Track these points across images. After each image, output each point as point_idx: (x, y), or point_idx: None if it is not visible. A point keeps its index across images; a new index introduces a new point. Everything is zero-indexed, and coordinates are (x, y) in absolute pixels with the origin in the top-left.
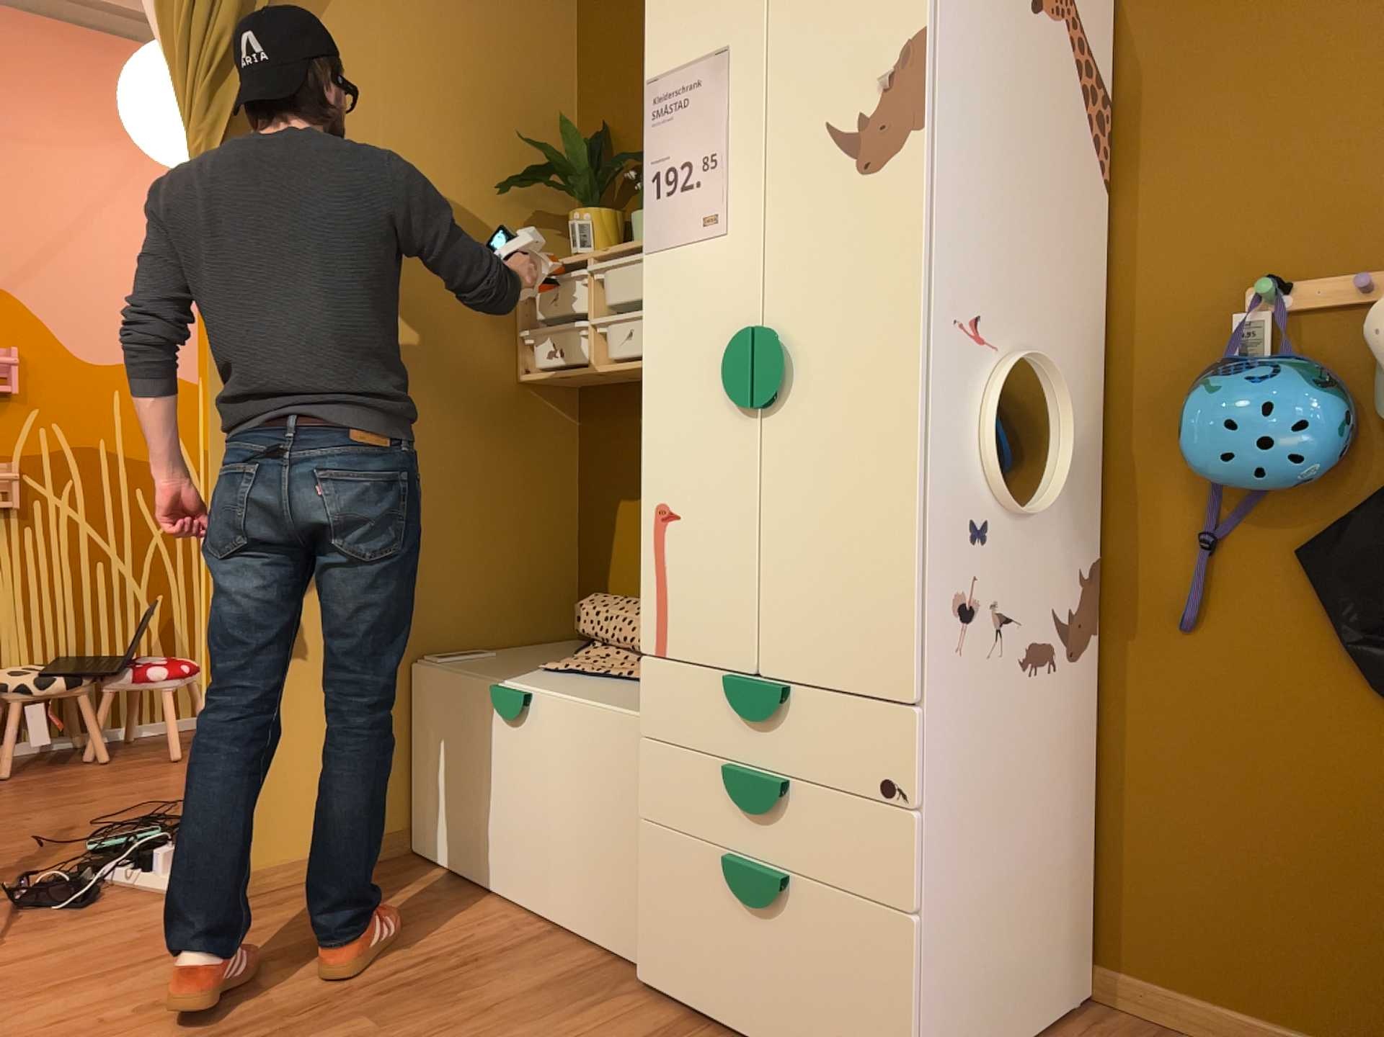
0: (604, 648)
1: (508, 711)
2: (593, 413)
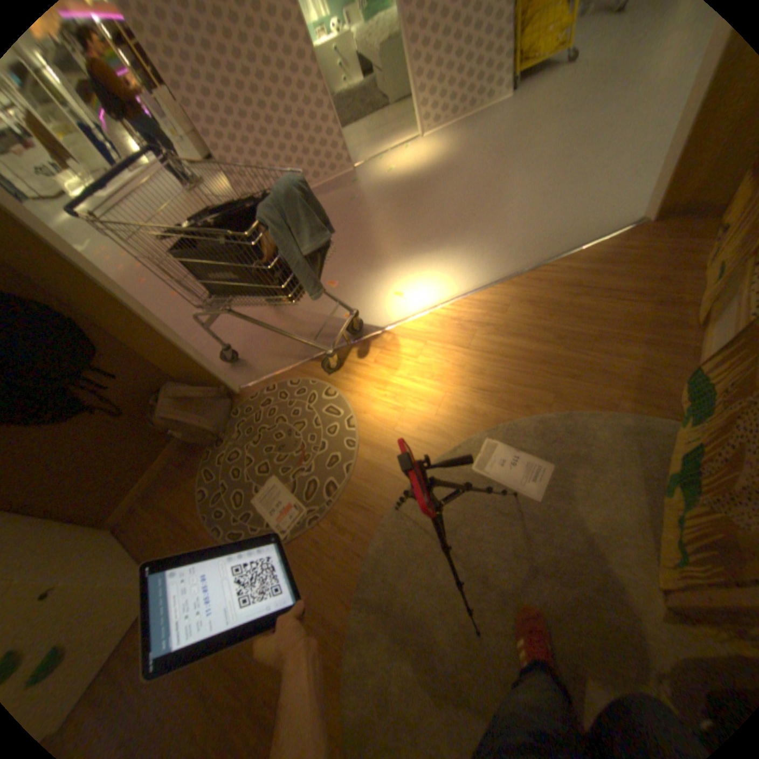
0: None
1: None
2: None
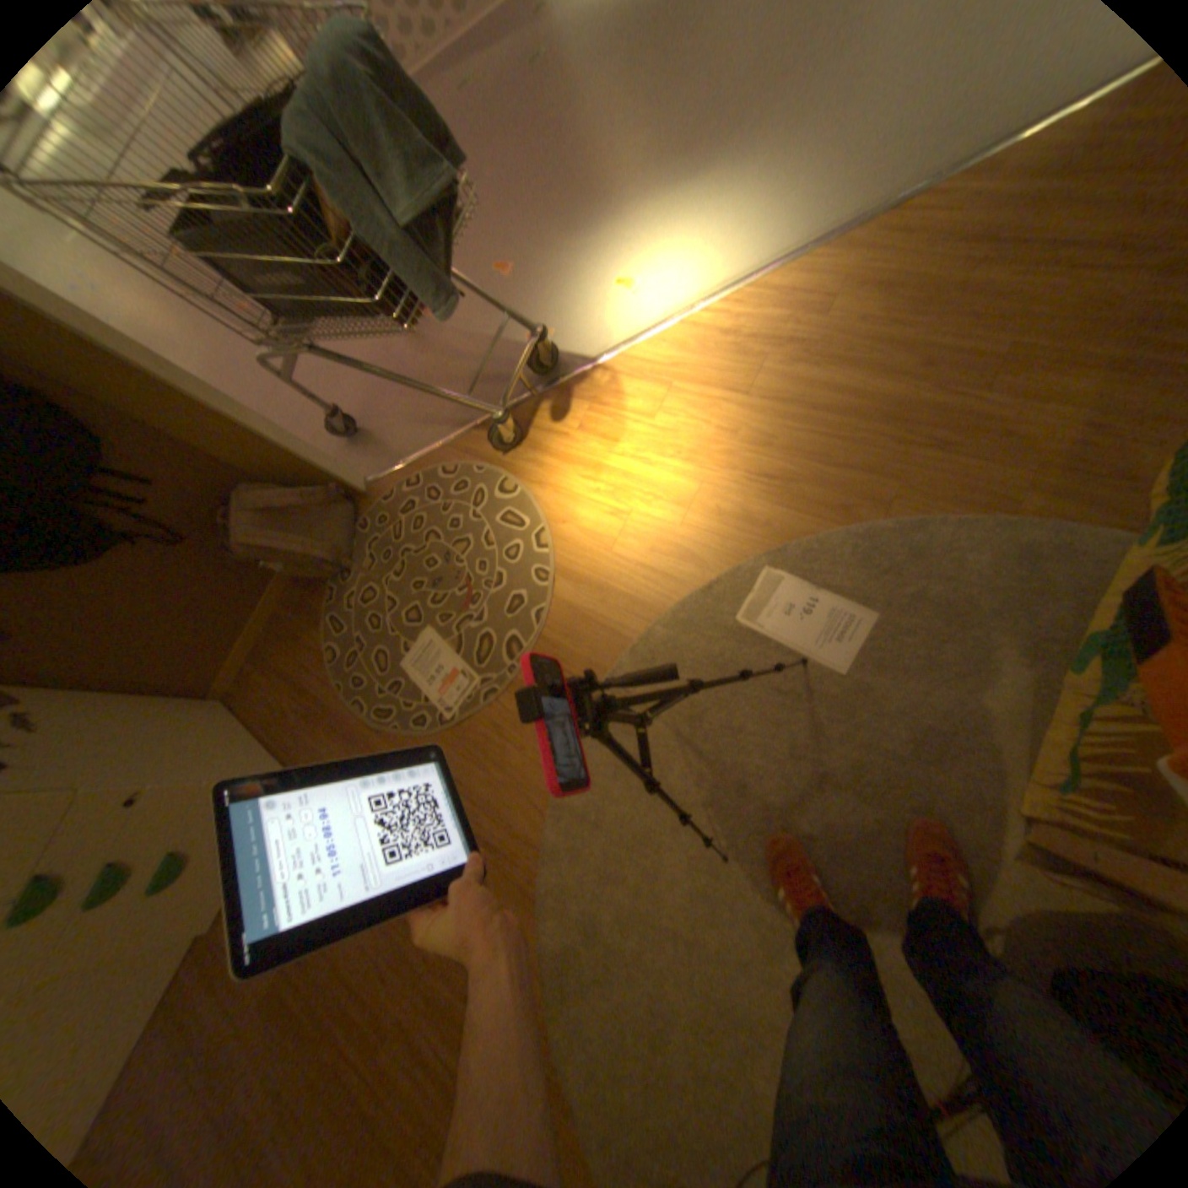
0: None
1: None
2: None
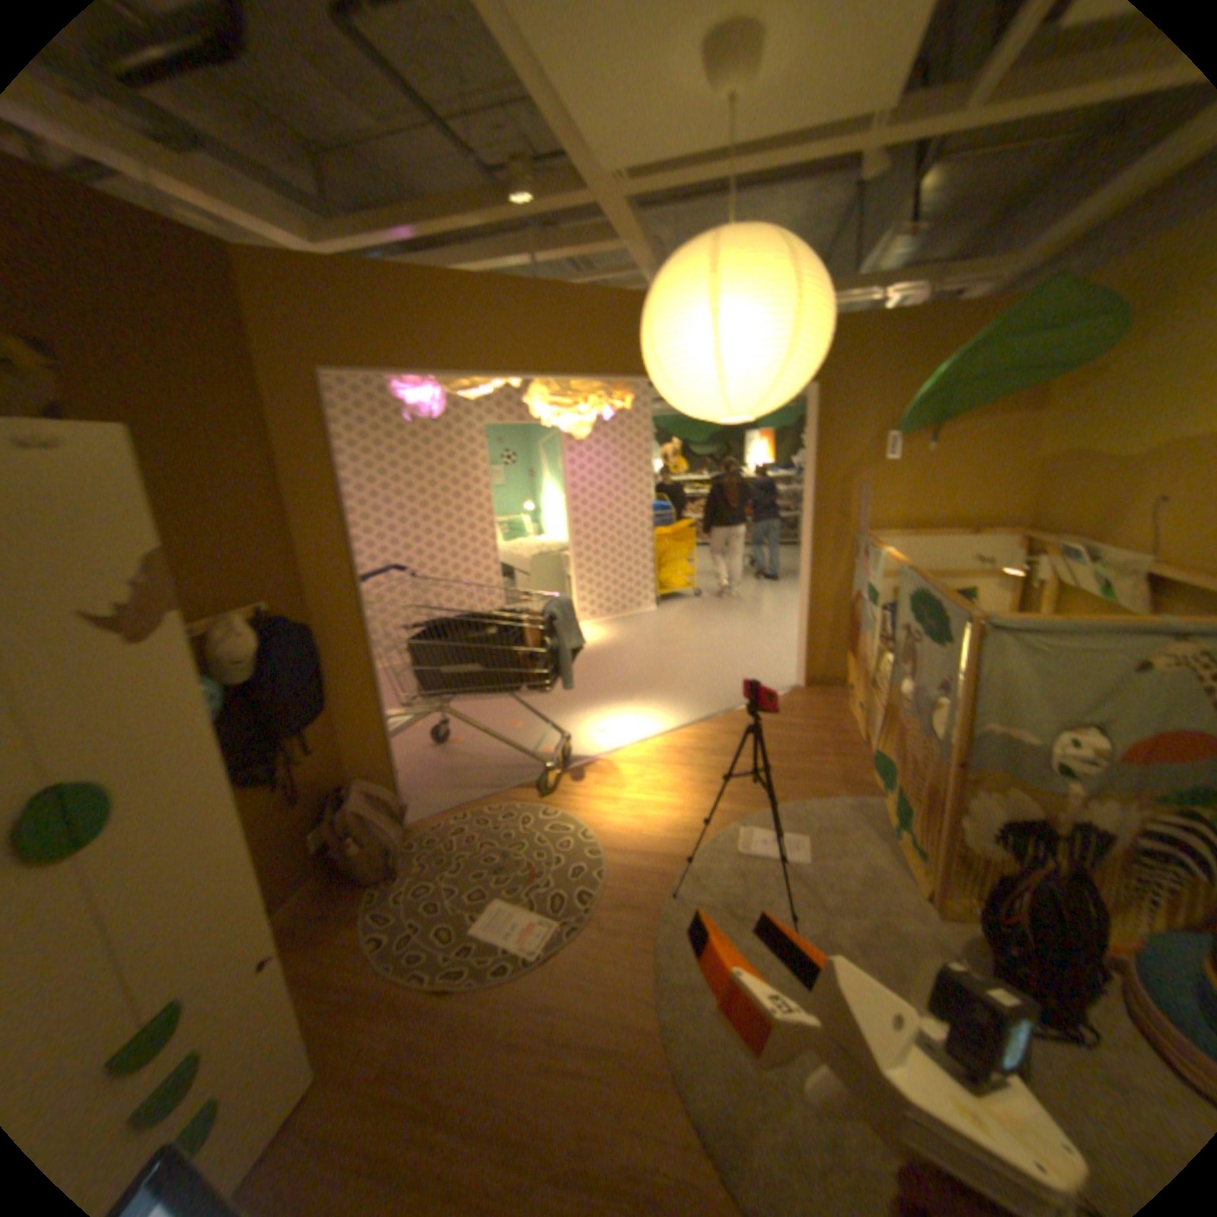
0: None
1: None
2: None
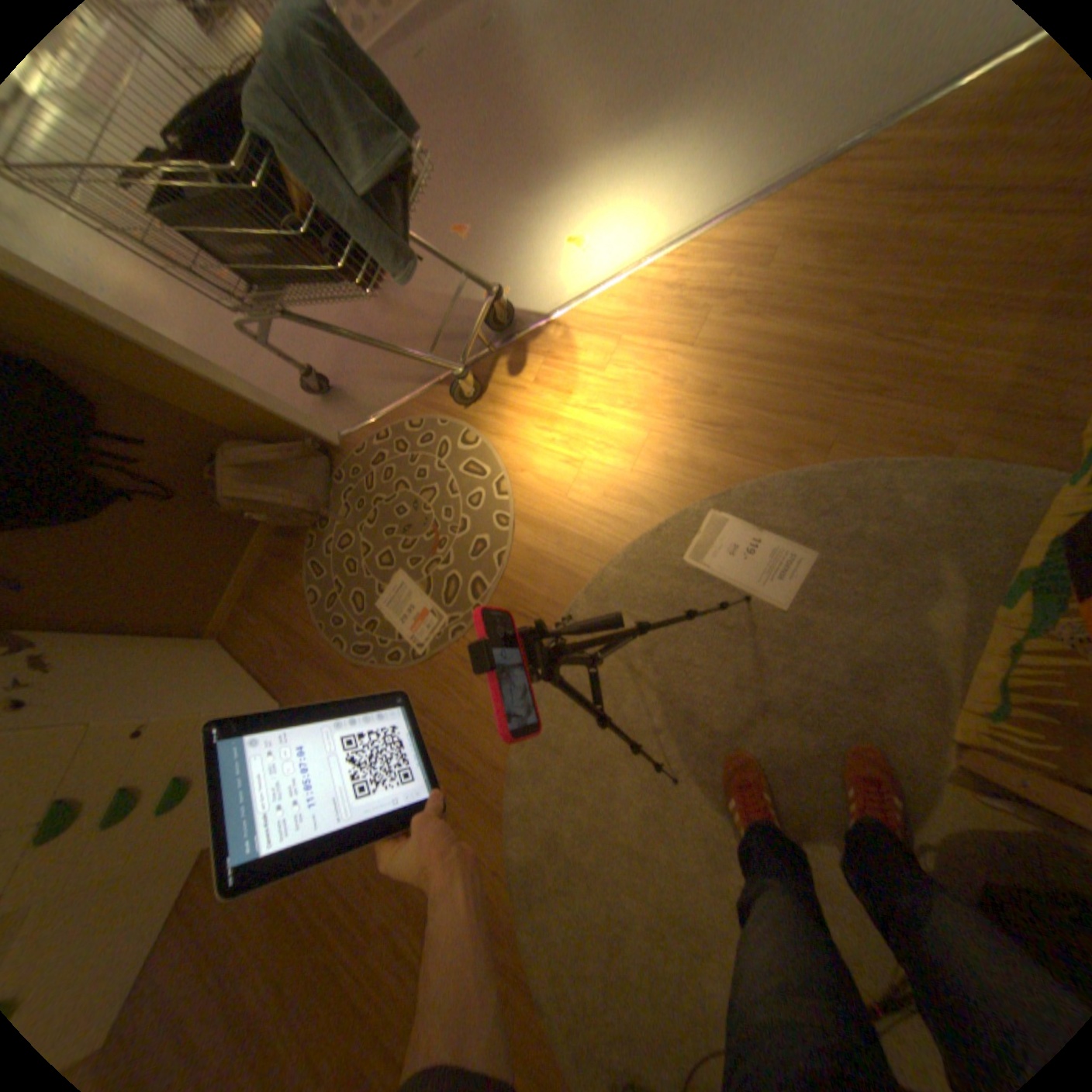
0: None
1: None
2: None
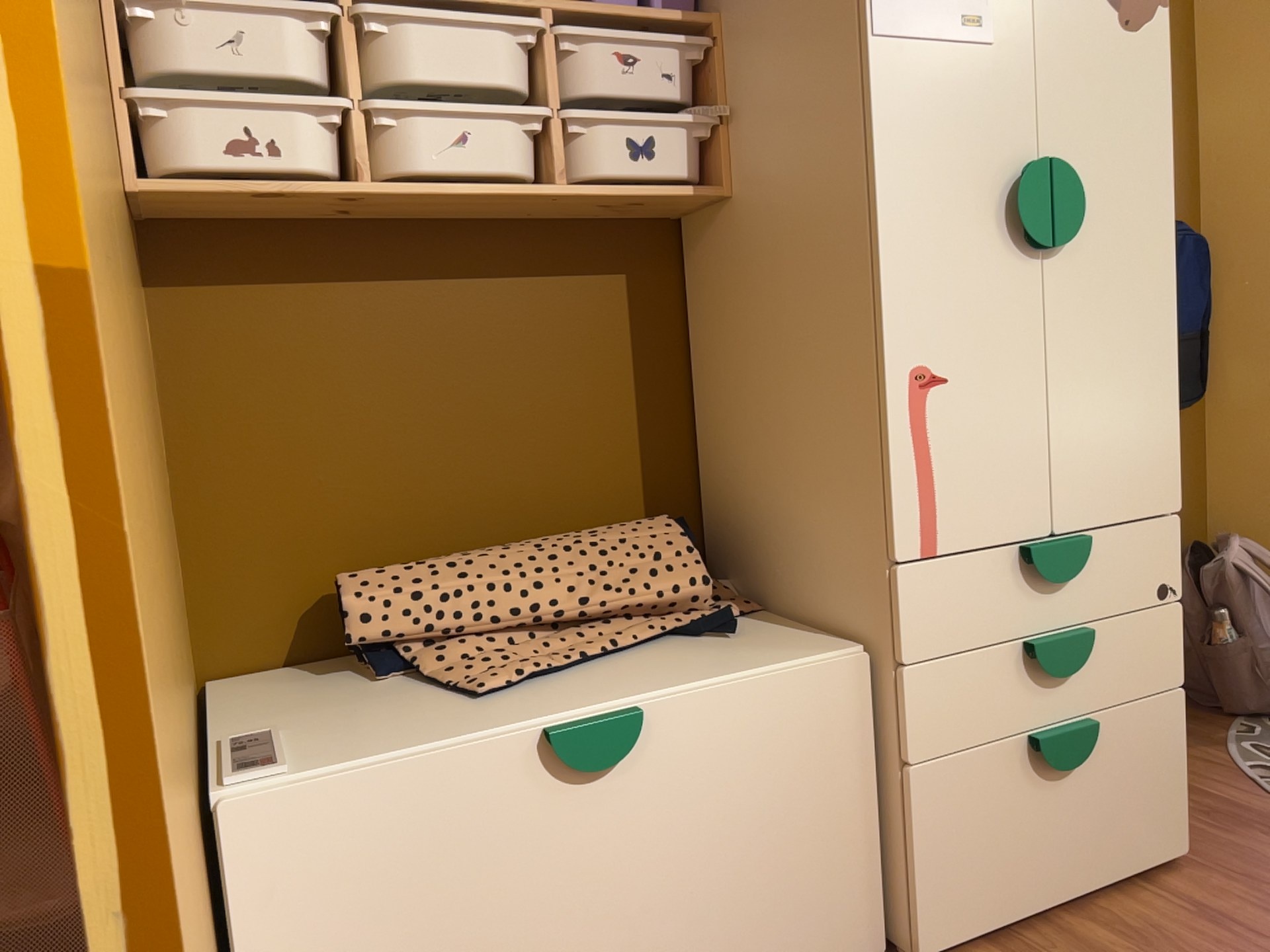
0: (461, 641)
1: (609, 755)
2: (198, 273)
